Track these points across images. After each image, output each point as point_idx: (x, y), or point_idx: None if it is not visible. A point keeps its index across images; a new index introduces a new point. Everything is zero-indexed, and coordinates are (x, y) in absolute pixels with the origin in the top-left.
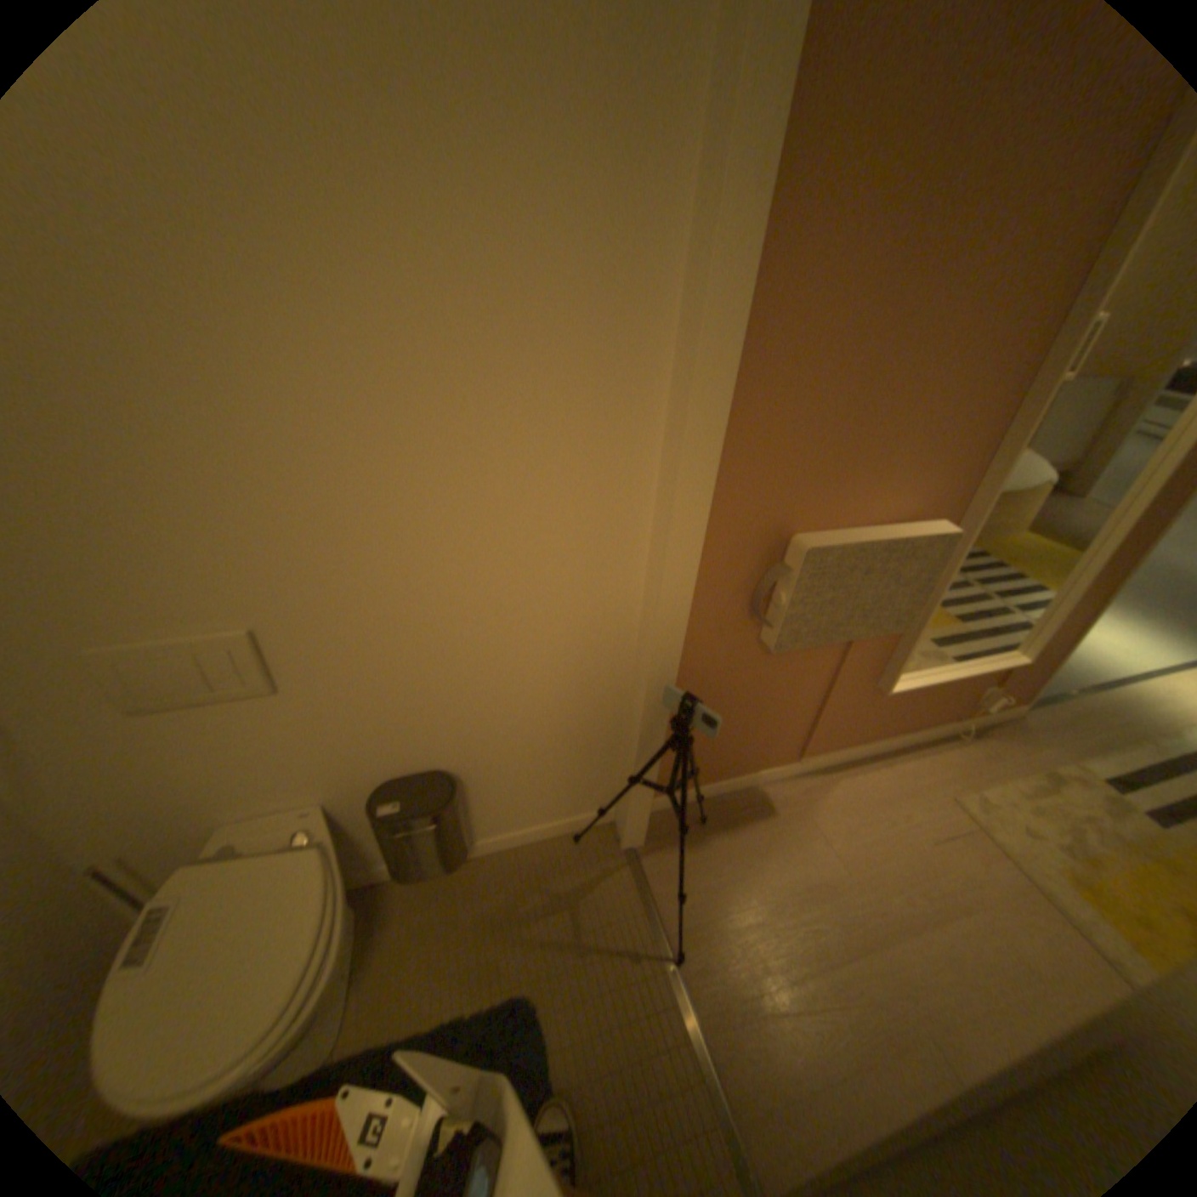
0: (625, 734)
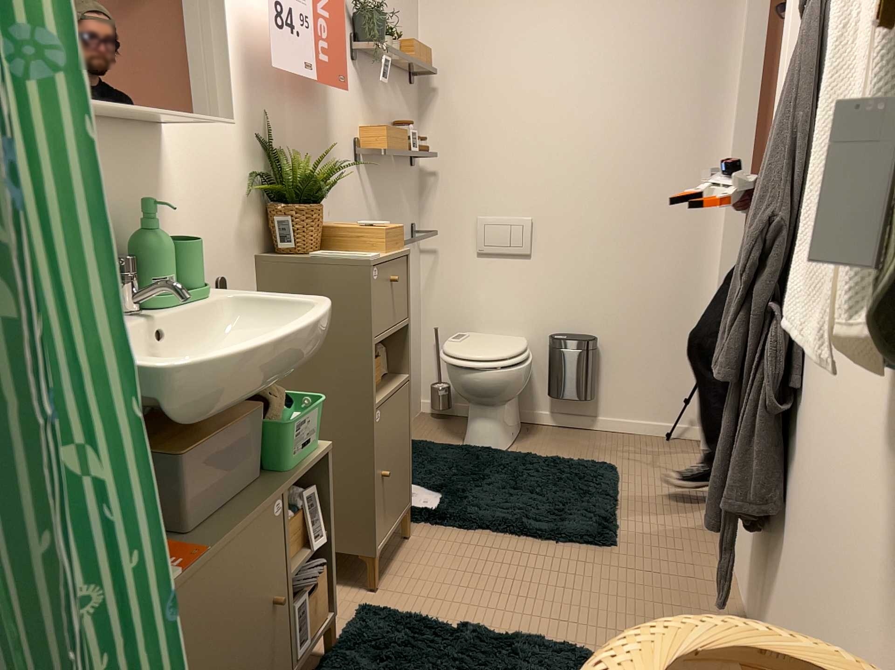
0: None
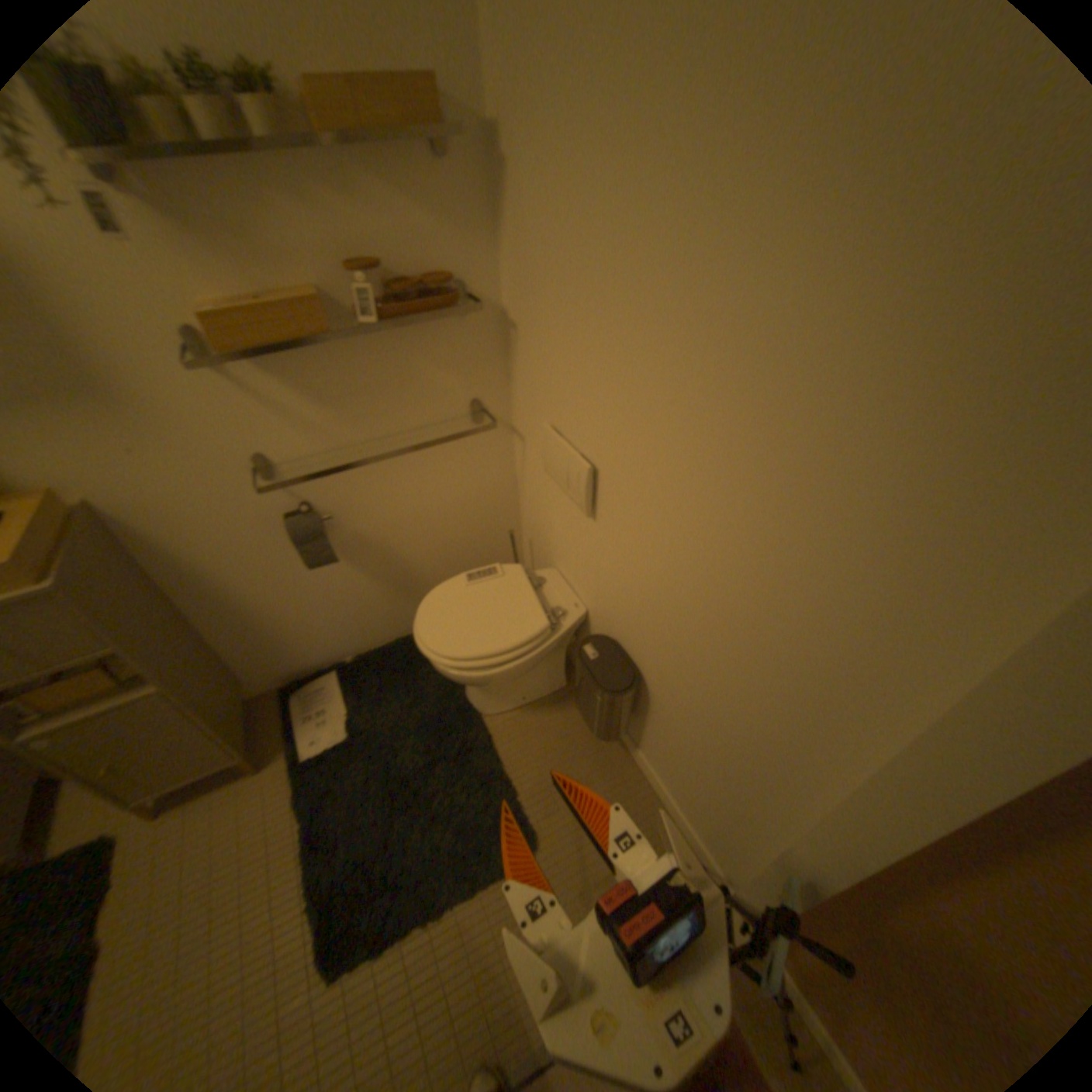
0: (782, 866)
